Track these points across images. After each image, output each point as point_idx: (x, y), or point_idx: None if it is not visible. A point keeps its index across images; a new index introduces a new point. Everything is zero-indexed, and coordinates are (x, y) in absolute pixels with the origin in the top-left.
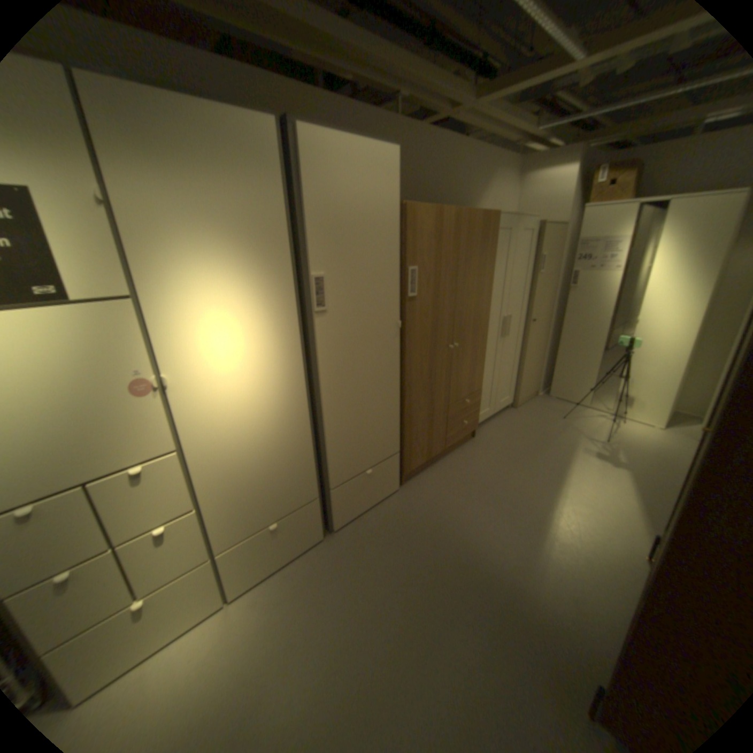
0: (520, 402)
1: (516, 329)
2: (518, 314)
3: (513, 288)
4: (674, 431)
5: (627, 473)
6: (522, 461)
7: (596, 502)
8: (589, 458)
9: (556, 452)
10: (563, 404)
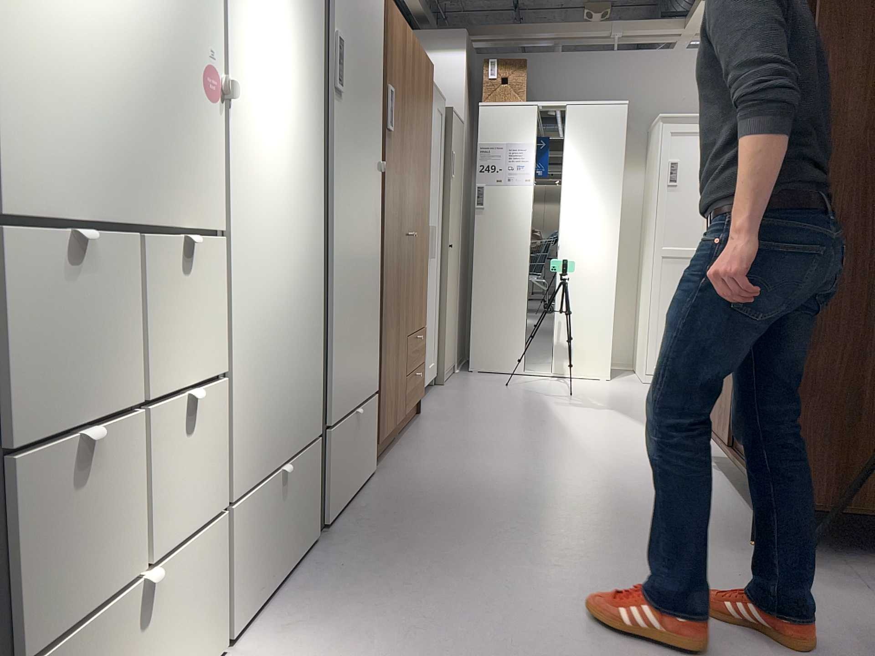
0: (445, 374)
1: (435, 252)
2: (436, 228)
3: (433, 186)
4: (619, 380)
5: (613, 411)
6: (502, 422)
7: (609, 434)
8: (567, 408)
9: (530, 410)
10: (492, 375)
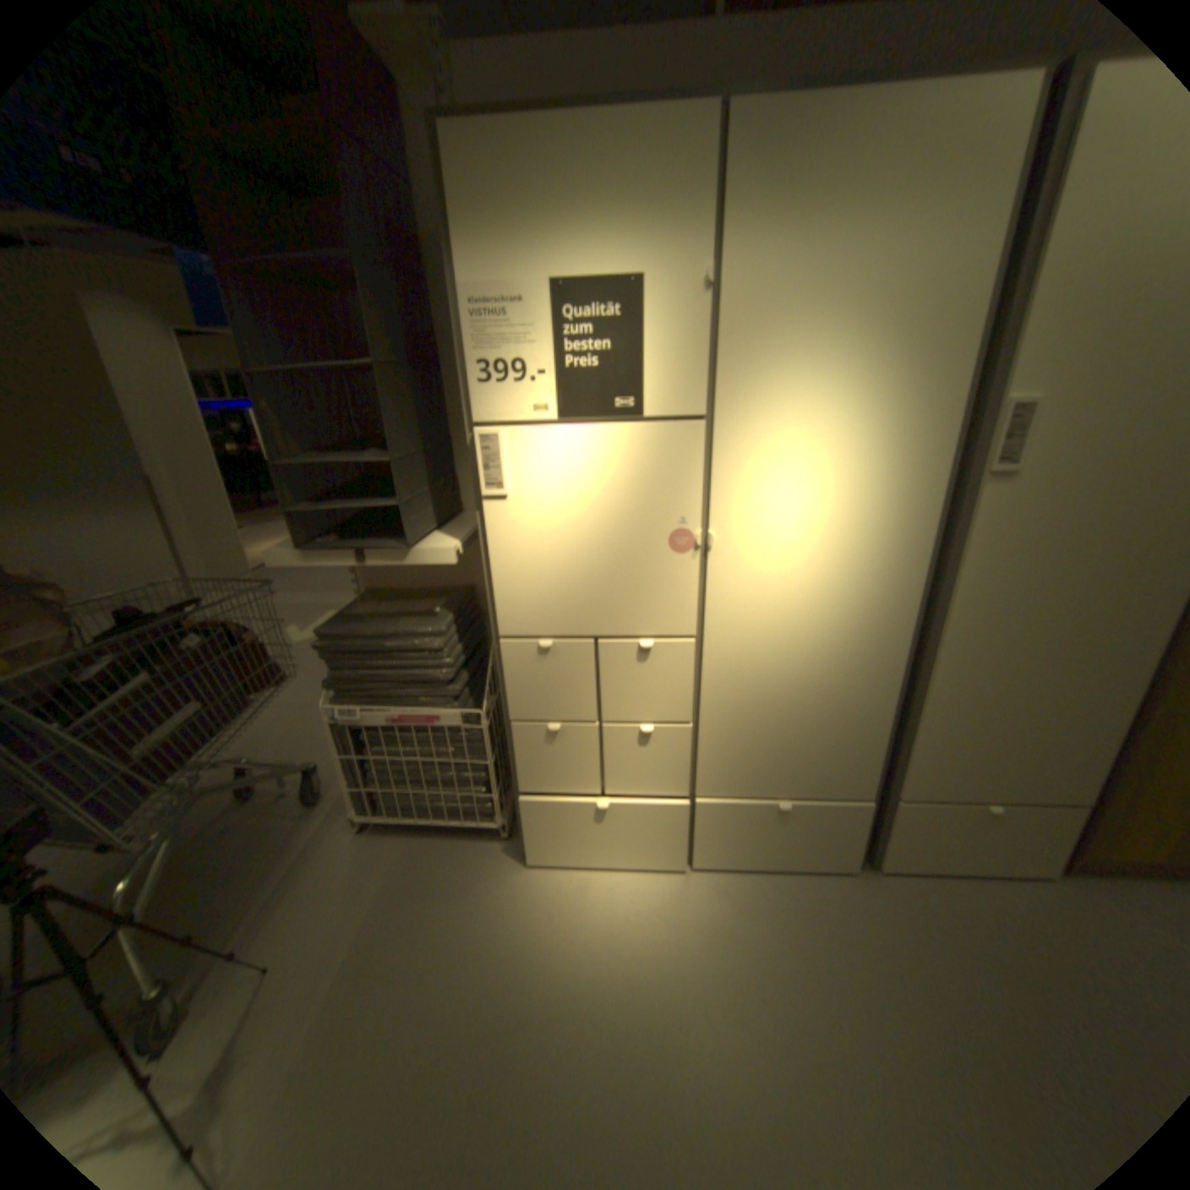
0: None
1: None
2: None
3: None
4: None
5: None
6: None
7: None
8: None
9: None
10: None
